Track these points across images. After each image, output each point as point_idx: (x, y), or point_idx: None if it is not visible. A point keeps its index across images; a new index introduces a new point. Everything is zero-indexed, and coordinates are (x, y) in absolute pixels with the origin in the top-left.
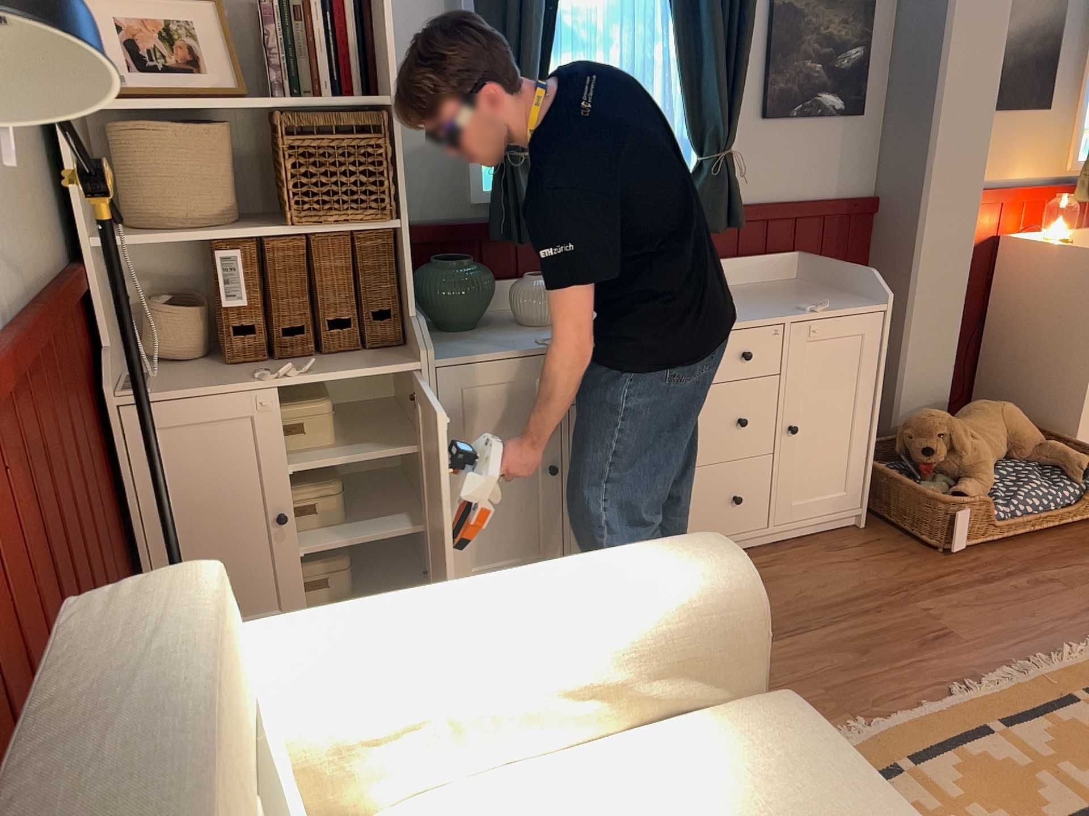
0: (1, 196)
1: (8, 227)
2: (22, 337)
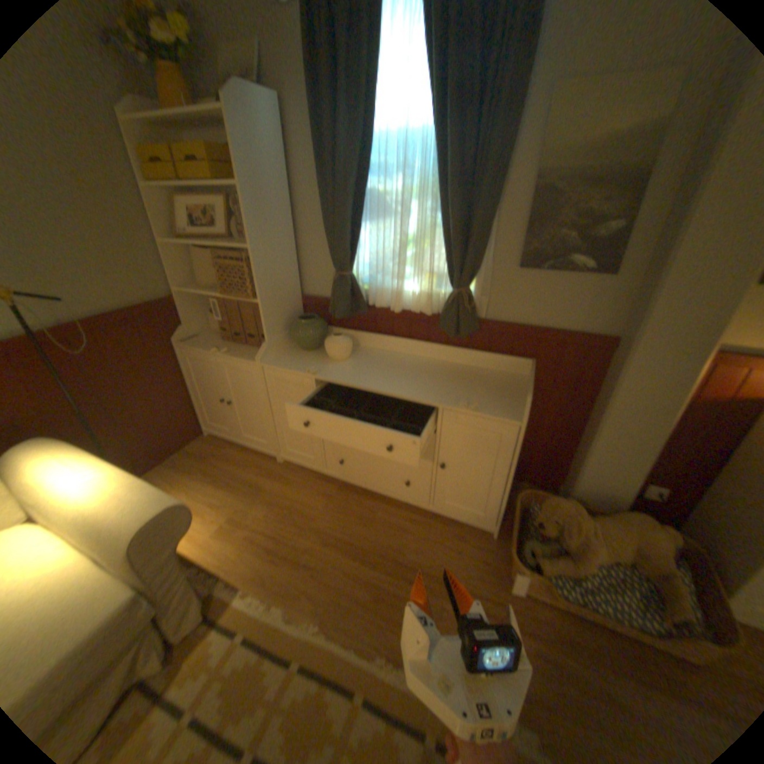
0: (87, 278)
1: (91, 288)
2: (60, 328)
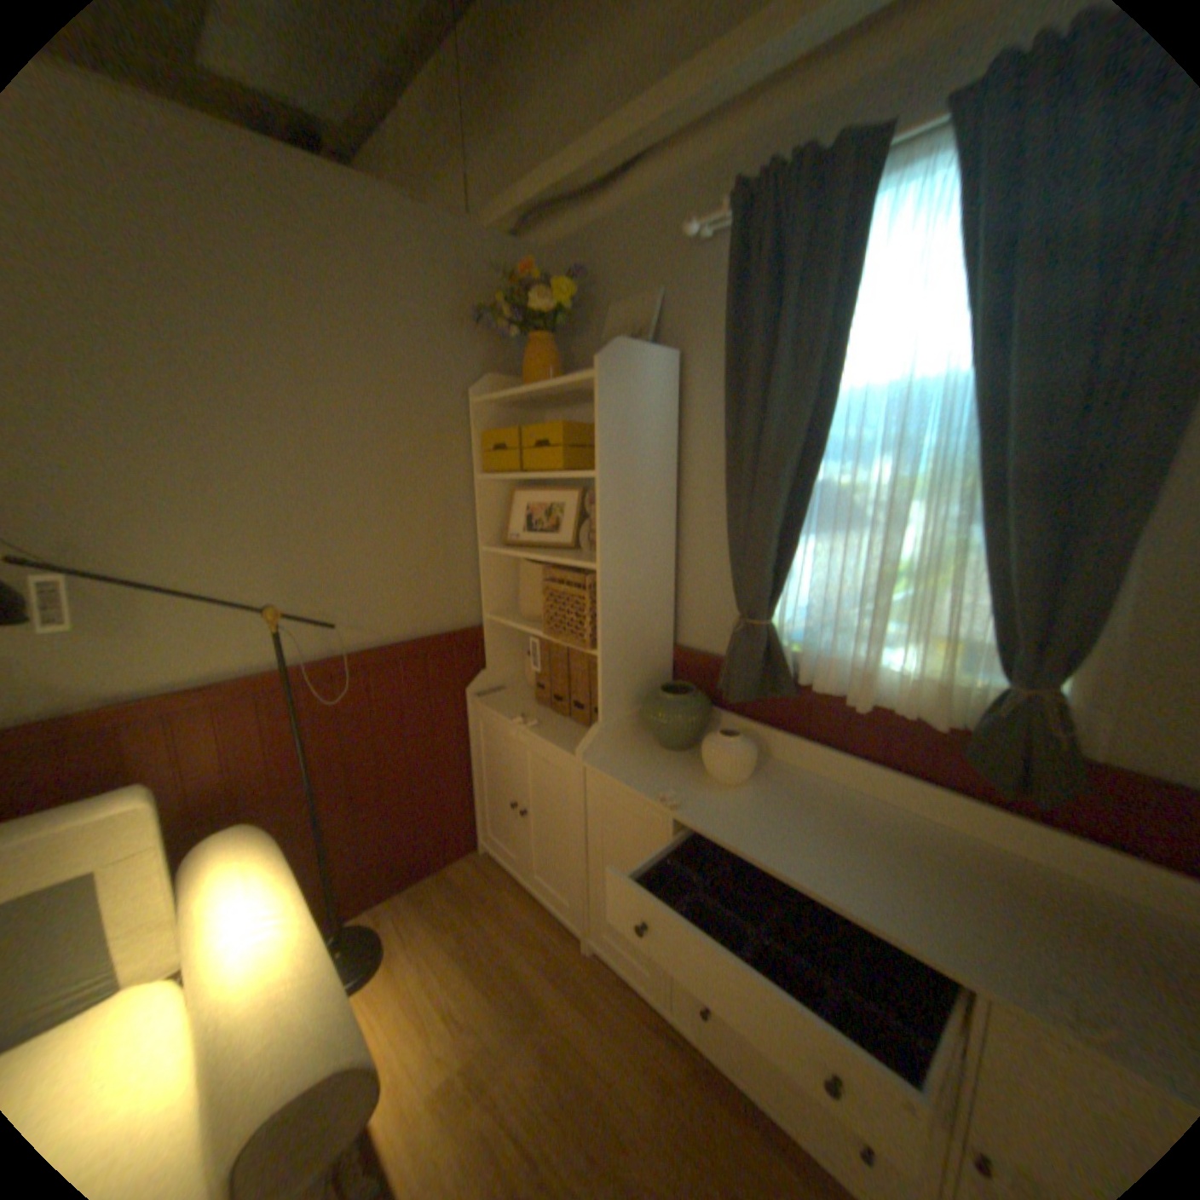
0: (380, 597)
1: (381, 610)
2: (327, 664)
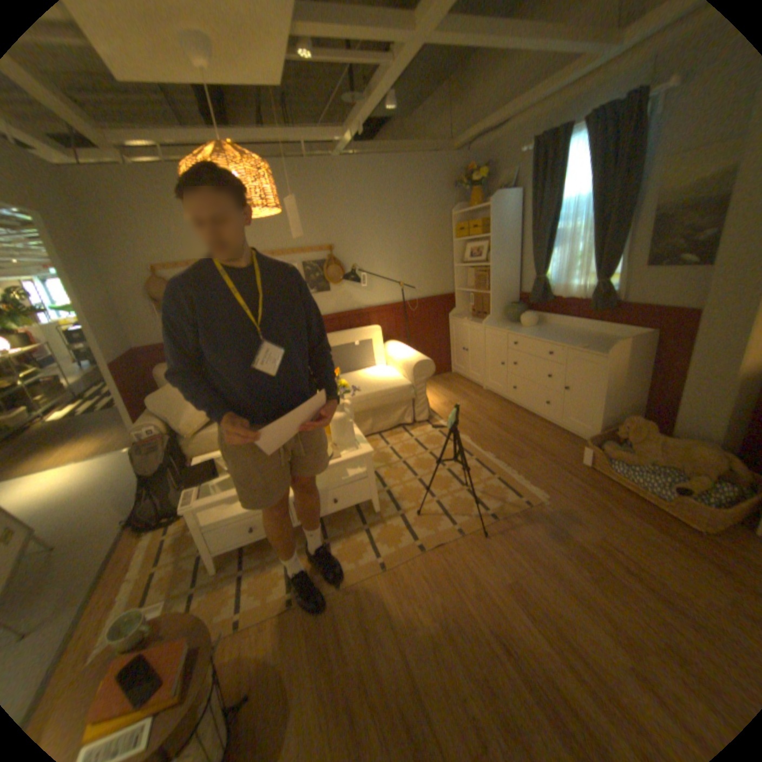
0: (423, 283)
1: (423, 287)
2: (410, 302)
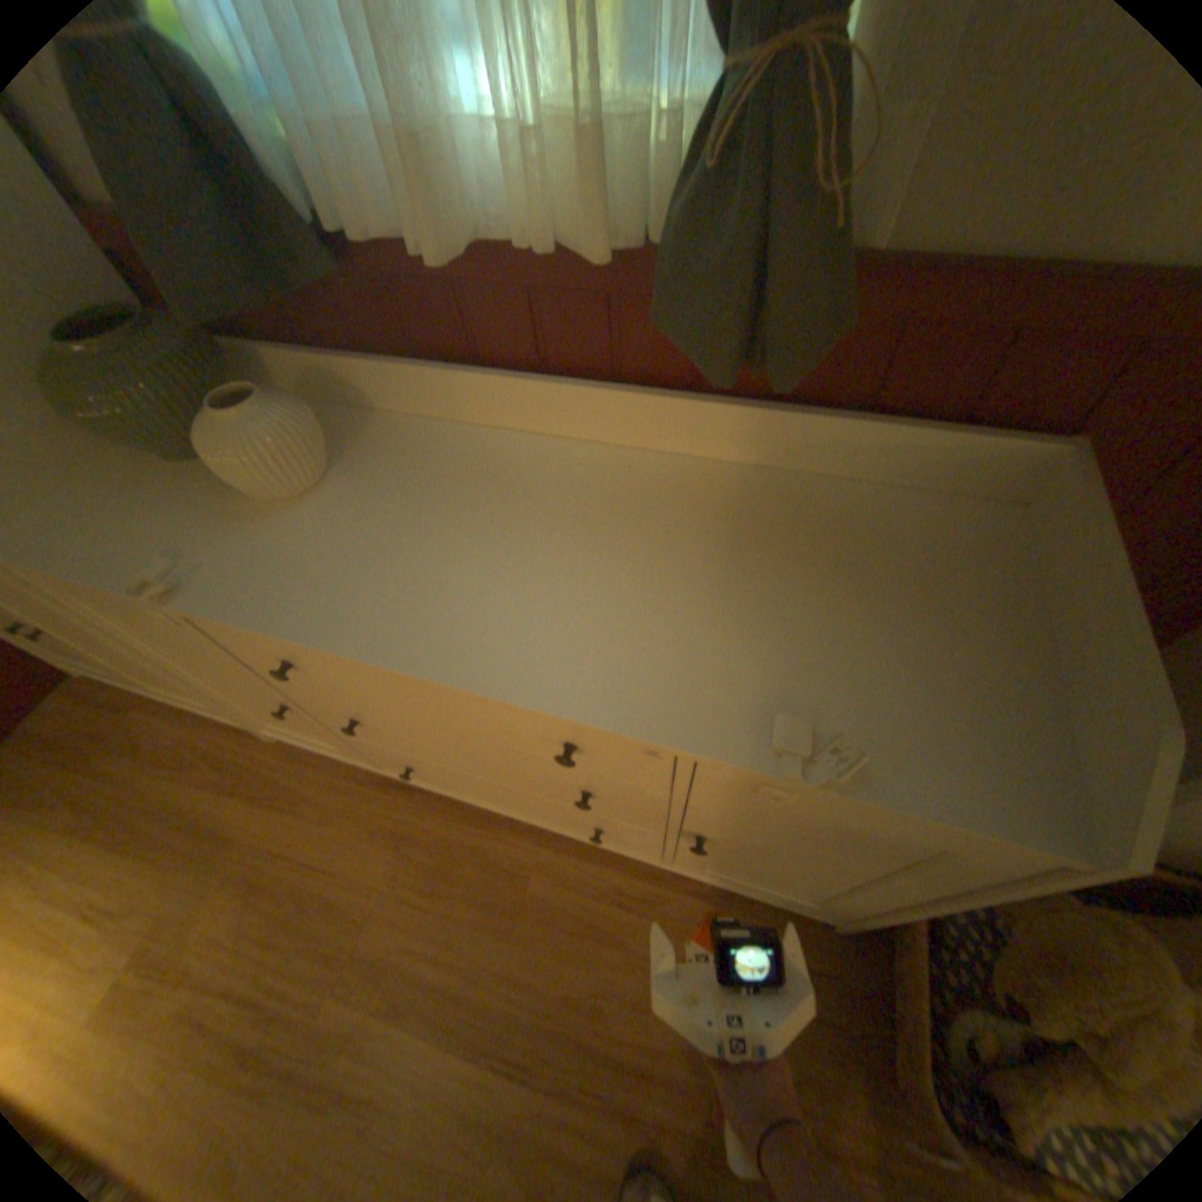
0: None
1: None
2: None
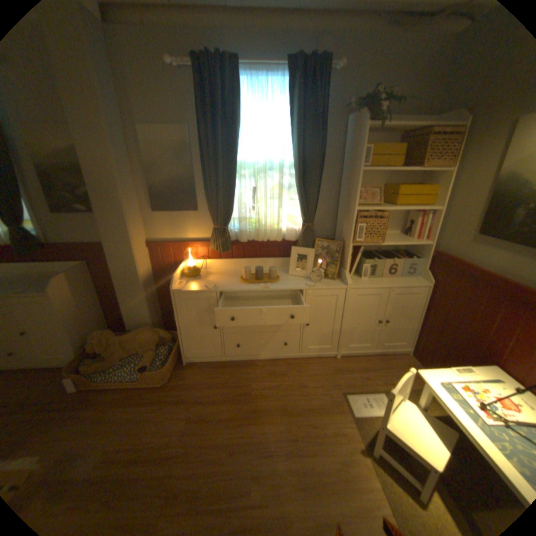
0: None
1: None
2: None
